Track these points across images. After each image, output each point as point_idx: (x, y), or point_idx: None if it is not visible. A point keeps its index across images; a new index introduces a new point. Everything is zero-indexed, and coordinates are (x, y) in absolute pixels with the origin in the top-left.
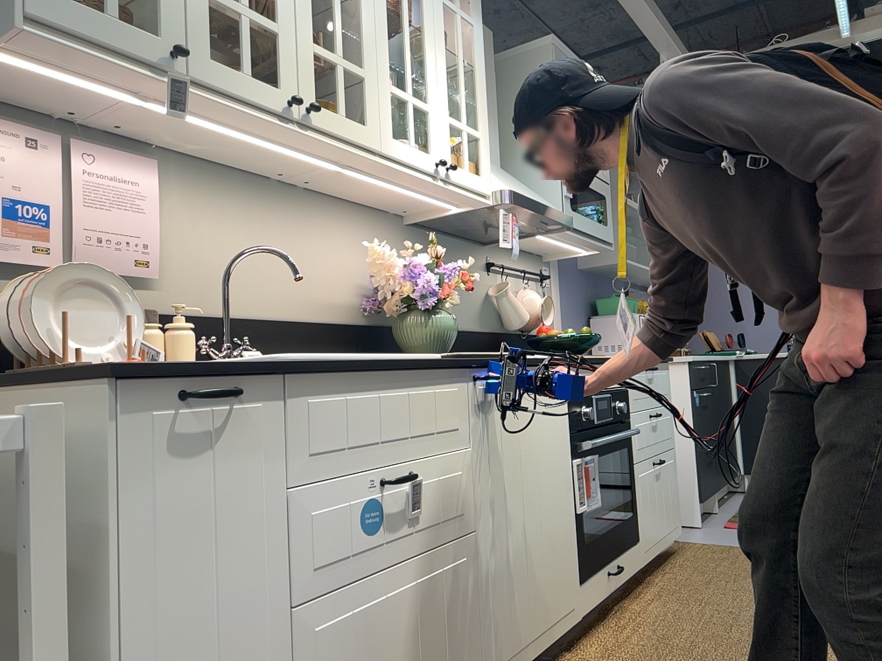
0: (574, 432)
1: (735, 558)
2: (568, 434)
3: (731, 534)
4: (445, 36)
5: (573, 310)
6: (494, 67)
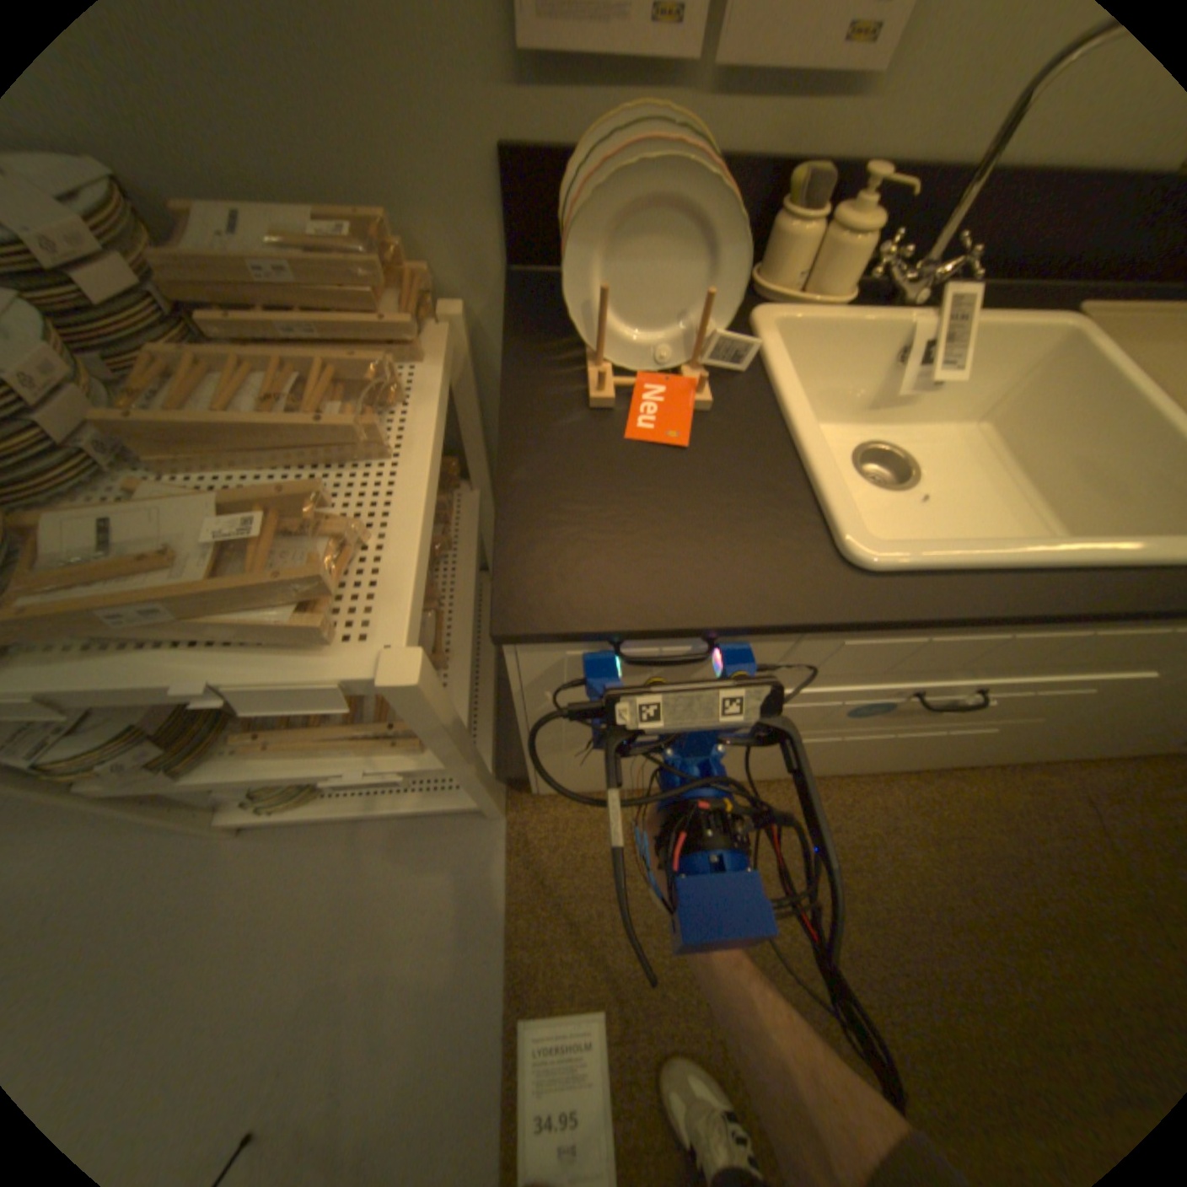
0: None
1: None
2: None
3: None
4: None
5: None
6: None
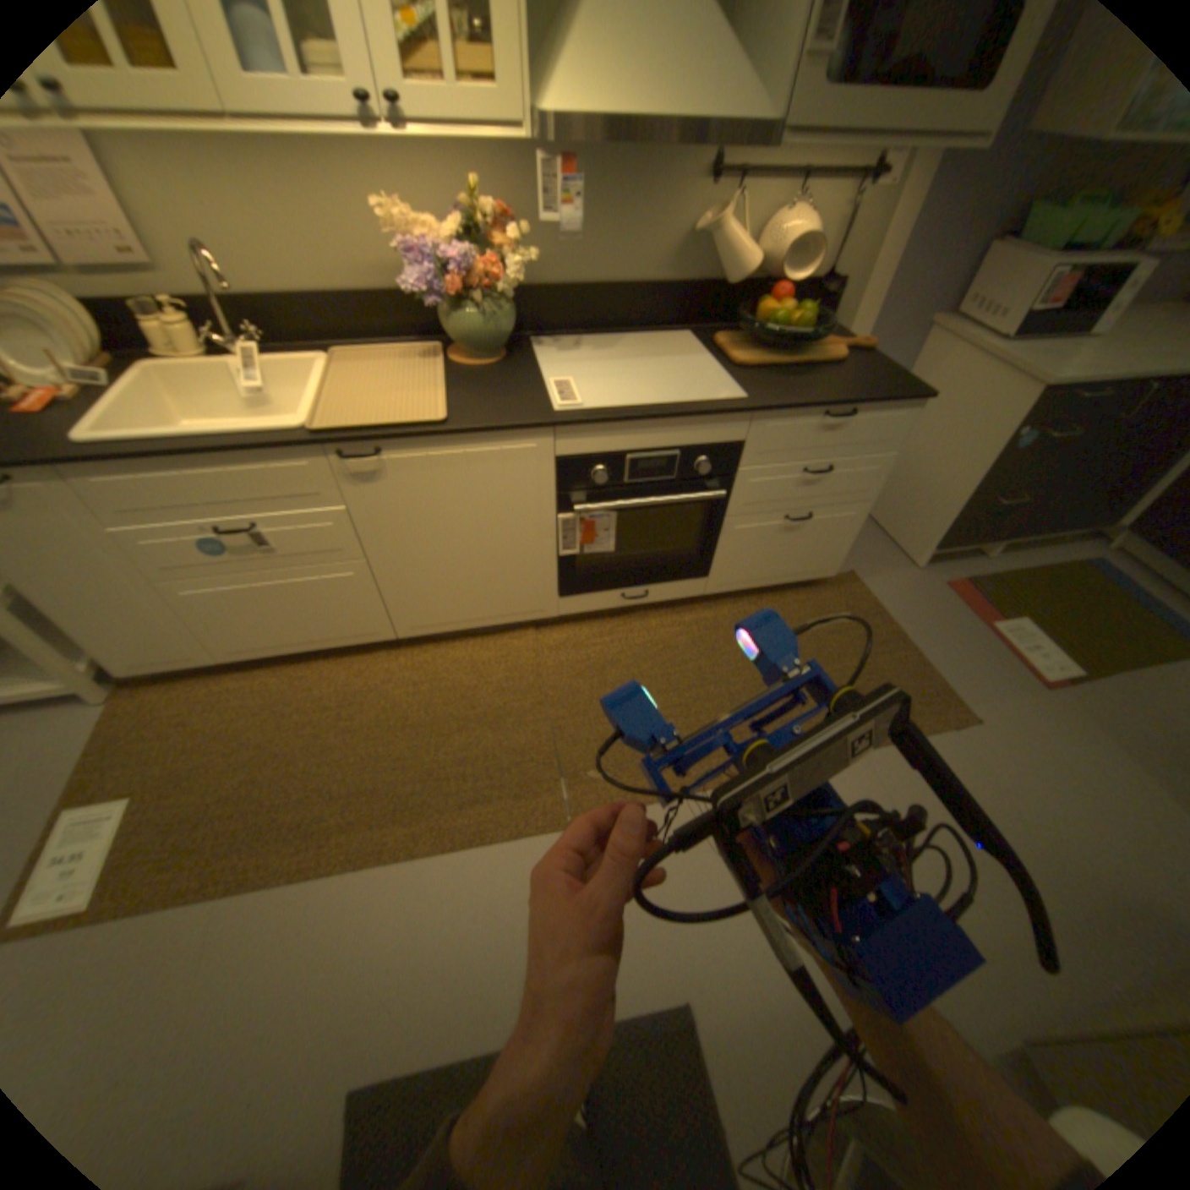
0: (567, 493)
1: (849, 630)
2: (556, 492)
3: (928, 598)
4: None
5: (947, 226)
6: None
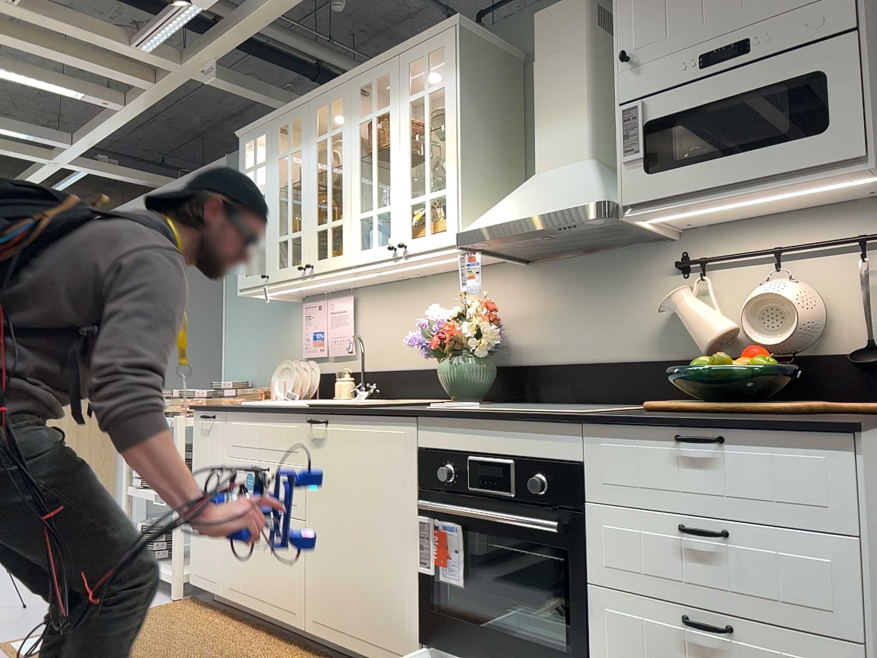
0: (426, 489)
1: None
2: (420, 488)
3: None
4: (408, 131)
5: None
6: (579, 37)
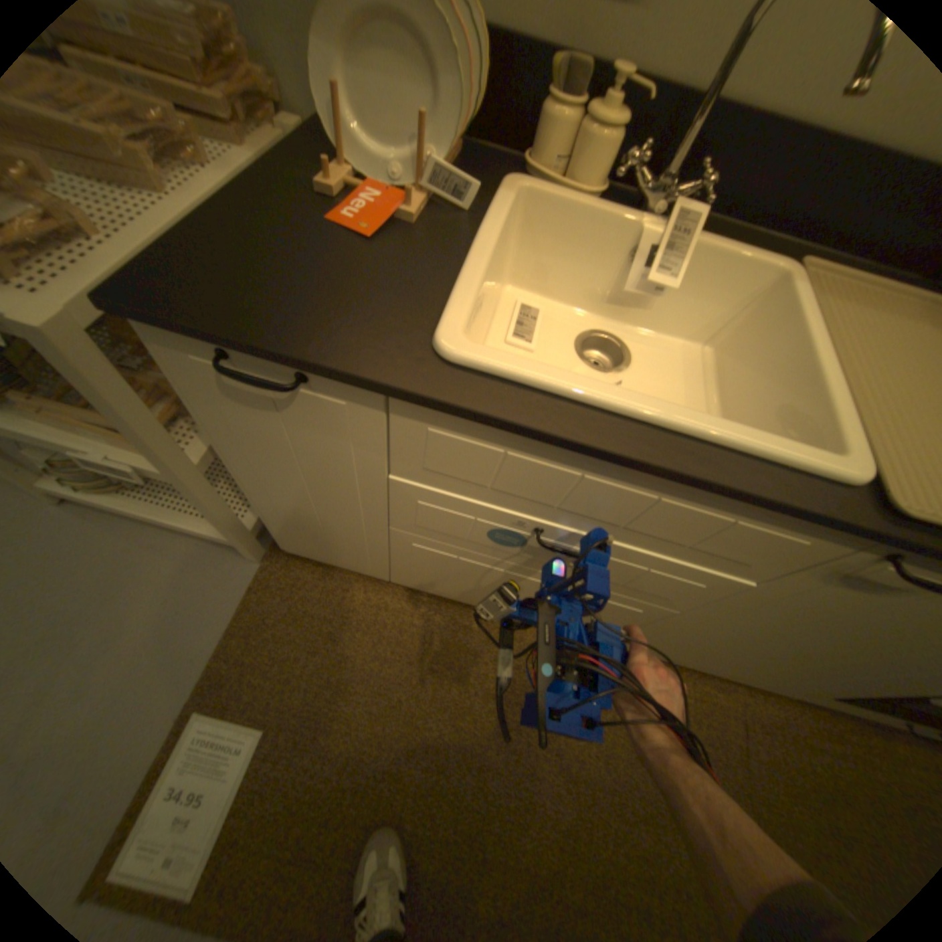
0: None
1: None
2: None
3: None
4: None
5: None
6: None
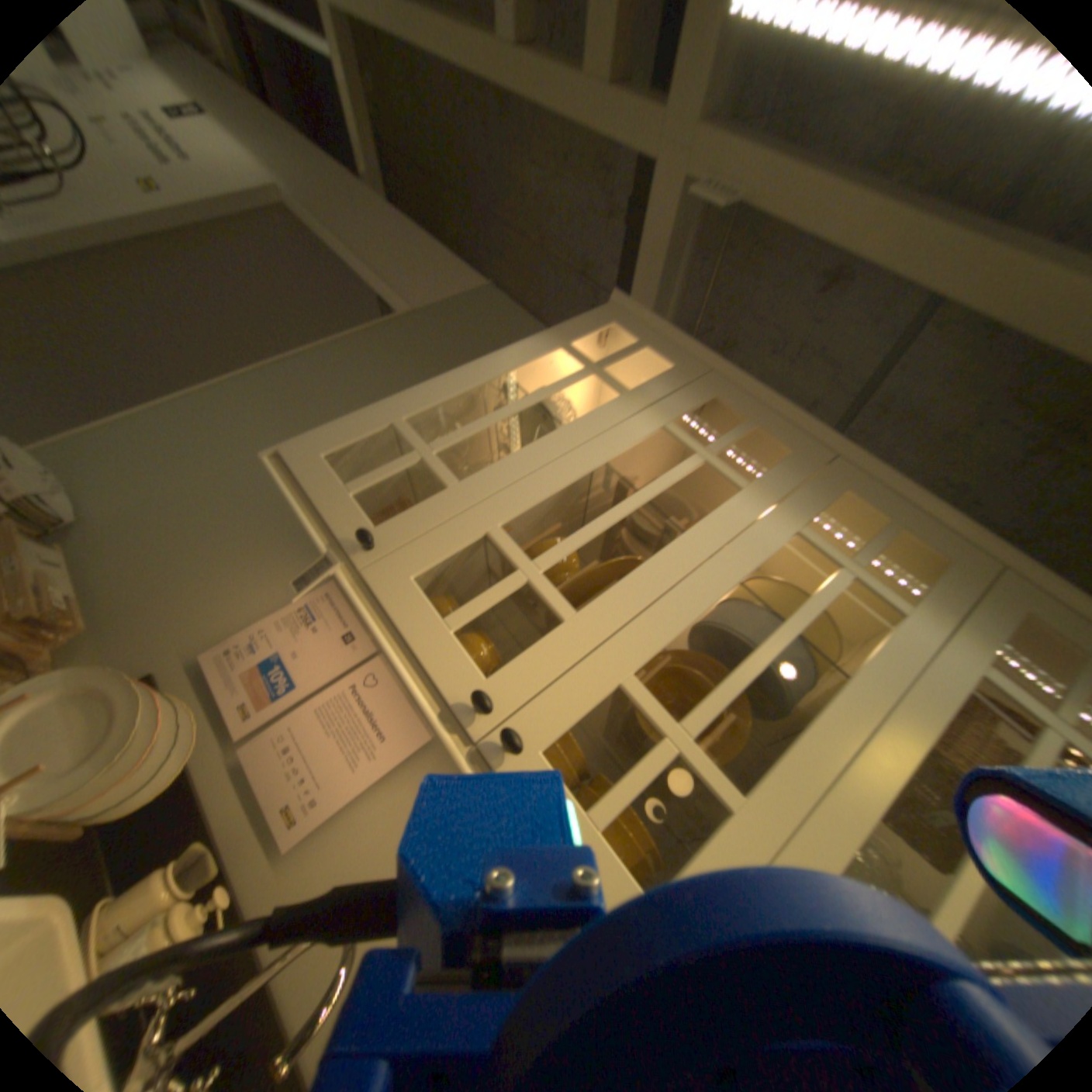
0: None
1: None
2: None
3: None
4: None
5: None
6: None
